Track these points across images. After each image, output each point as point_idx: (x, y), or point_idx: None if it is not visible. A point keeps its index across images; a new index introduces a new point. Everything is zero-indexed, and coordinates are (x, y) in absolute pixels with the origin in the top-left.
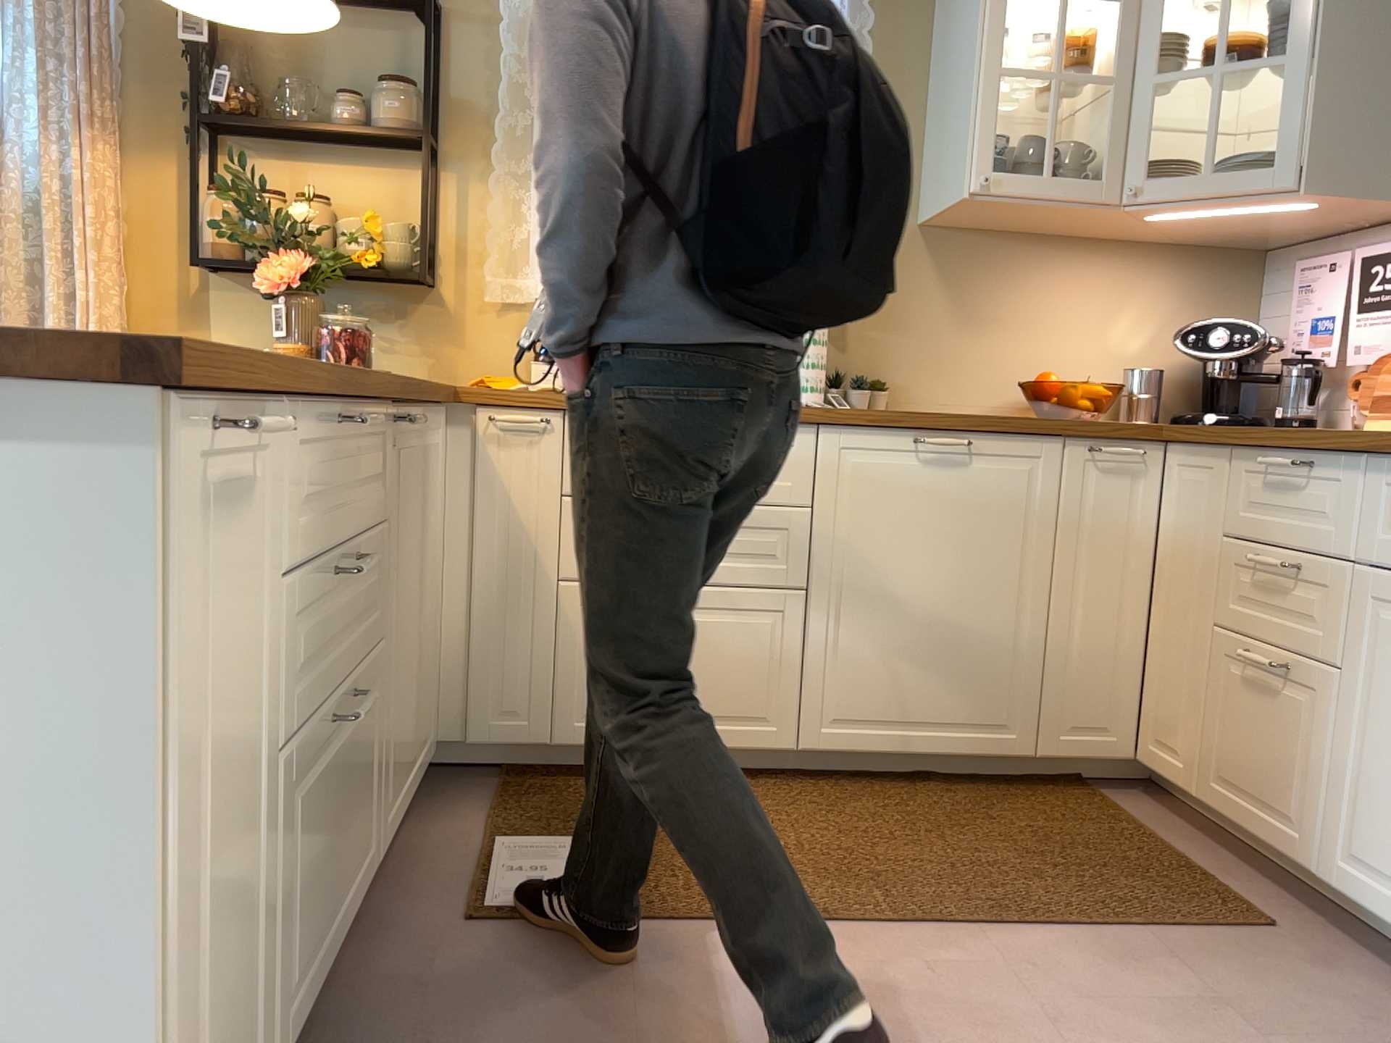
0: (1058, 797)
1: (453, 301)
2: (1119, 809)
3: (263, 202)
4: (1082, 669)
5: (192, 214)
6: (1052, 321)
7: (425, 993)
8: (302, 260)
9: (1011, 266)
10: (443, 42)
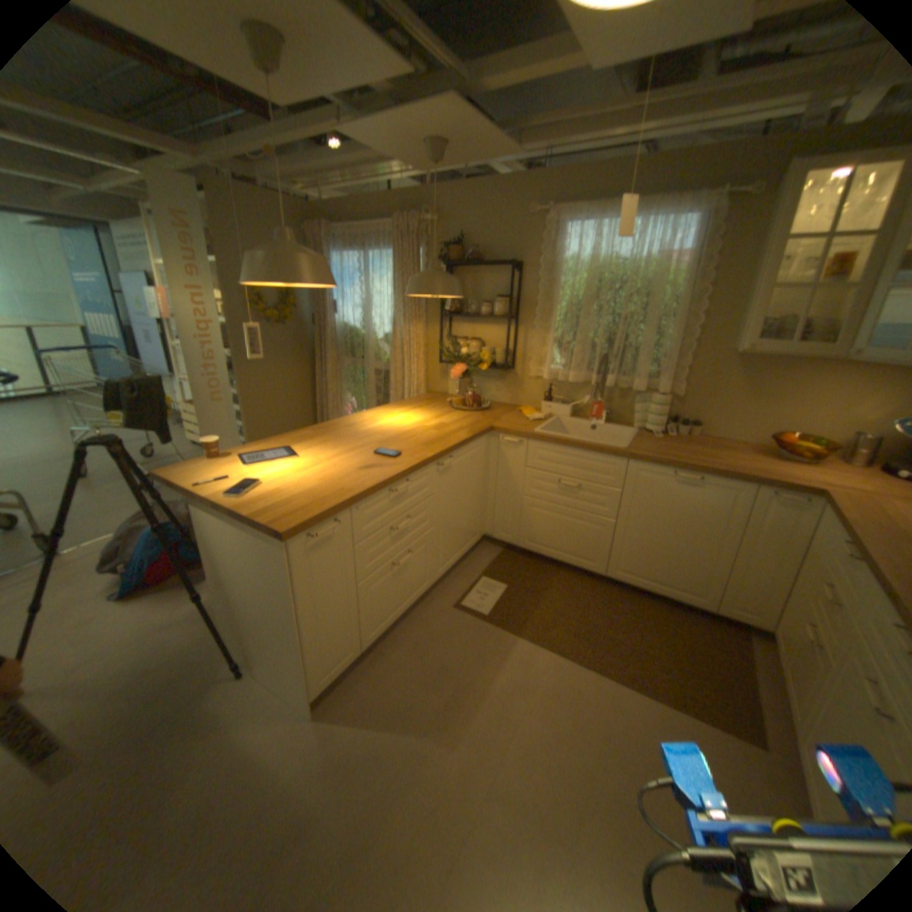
0: (724, 634)
1: (519, 375)
2: (751, 653)
3: (453, 347)
4: (750, 588)
5: (439, 346)
6: (813, 401)
7: (429, 629)
8: (463, 368)
9: (791, 371)
10: (521, 276)
